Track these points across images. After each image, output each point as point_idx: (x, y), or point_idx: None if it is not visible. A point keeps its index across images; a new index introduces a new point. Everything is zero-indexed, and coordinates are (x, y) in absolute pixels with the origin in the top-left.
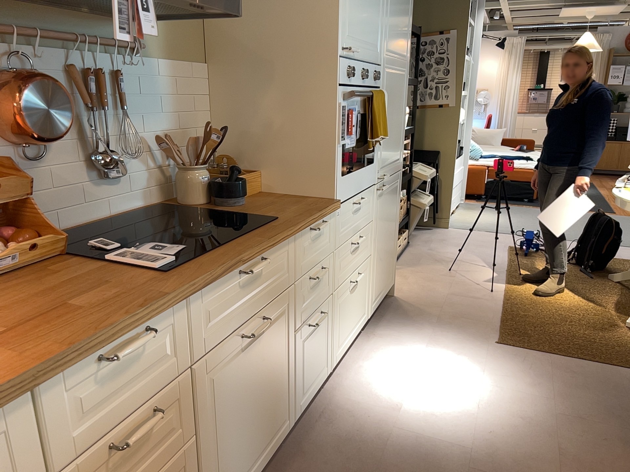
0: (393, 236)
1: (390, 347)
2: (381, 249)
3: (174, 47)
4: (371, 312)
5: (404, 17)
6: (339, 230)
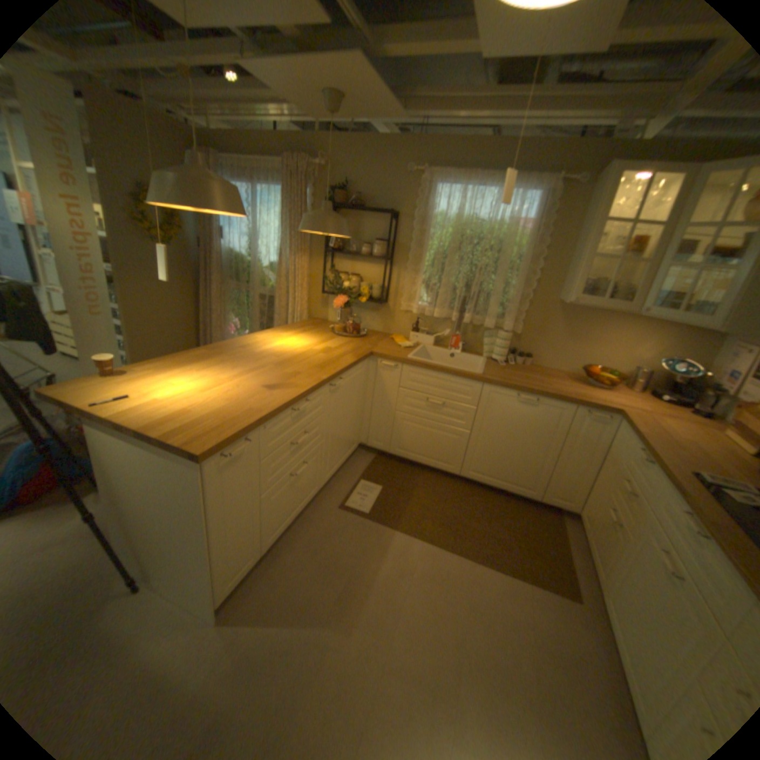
0: None
1: None
2: None
3: None
4: None
5: None
6: None
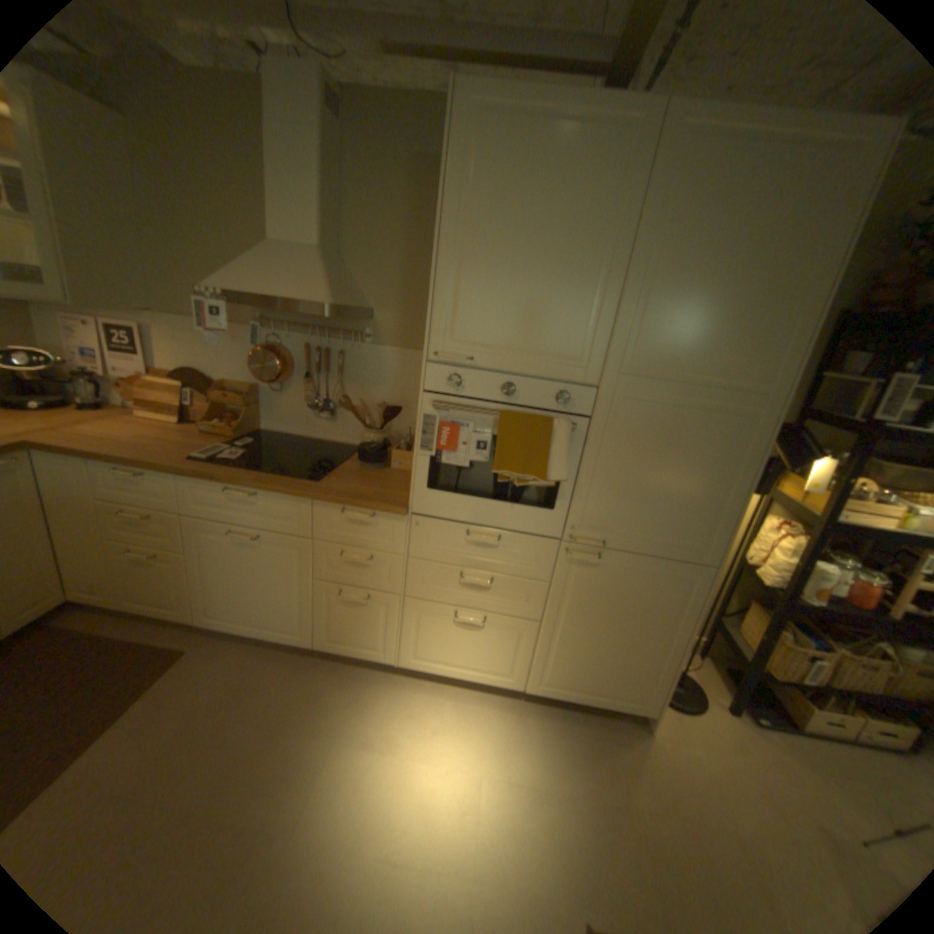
0: (649, 647)
1: (498, 737)
2: (581, 635)
3: (408, 339)
4: (533, 690)
5: (743, 314)
6: (420, 543)
